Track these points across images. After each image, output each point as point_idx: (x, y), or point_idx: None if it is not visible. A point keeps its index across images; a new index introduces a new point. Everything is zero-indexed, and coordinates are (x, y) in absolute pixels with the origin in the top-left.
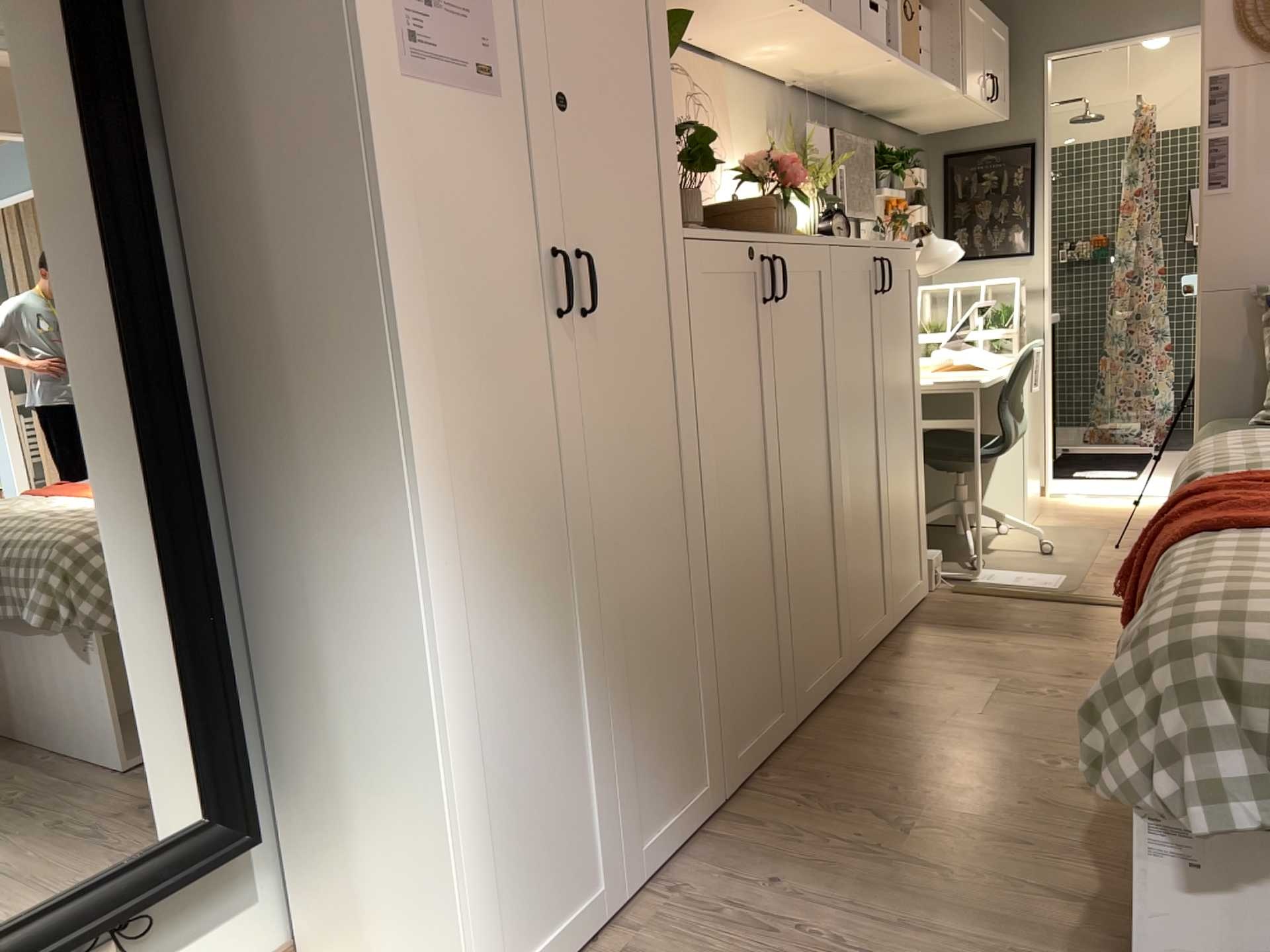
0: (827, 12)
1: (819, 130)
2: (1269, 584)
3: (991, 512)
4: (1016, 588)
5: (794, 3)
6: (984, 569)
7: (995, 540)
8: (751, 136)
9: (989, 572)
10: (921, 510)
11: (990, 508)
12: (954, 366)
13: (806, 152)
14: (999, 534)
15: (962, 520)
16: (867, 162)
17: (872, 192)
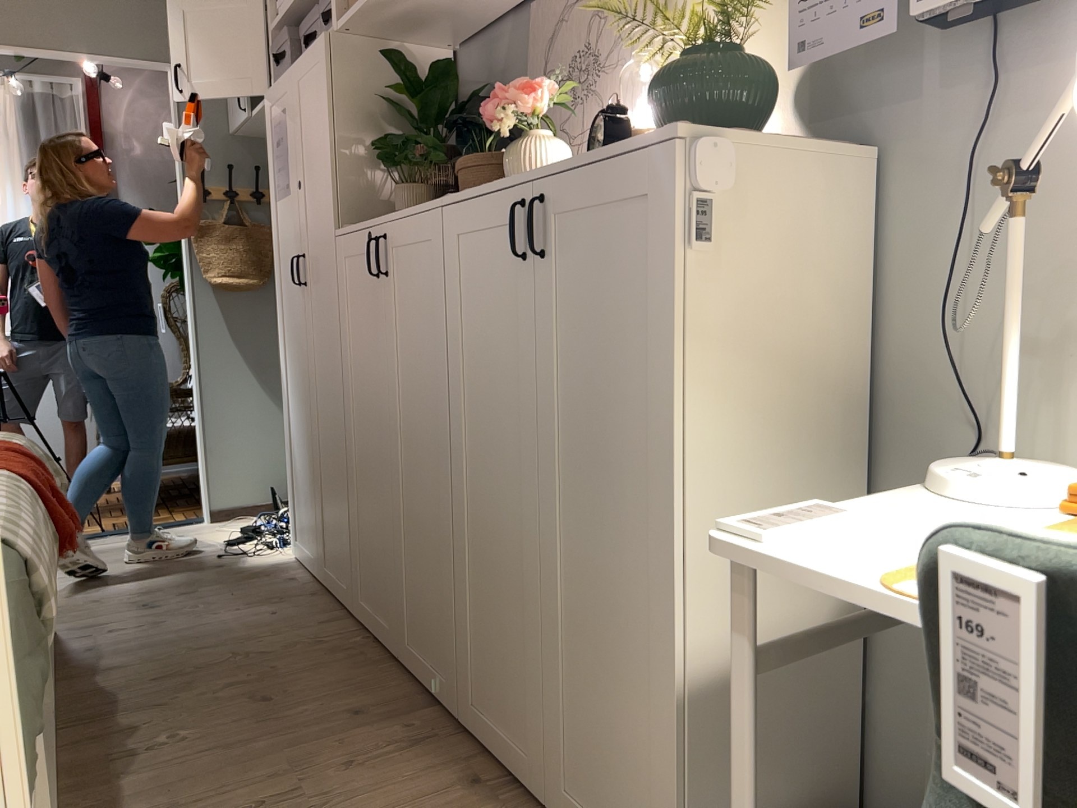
0: None
1: None
2: None
3: None
4: None
5: None
6: None
7: None
8: None
9: None
10: (678, 772)
11: None
12: None
13: None
14: None
15: None
16: None
17: None
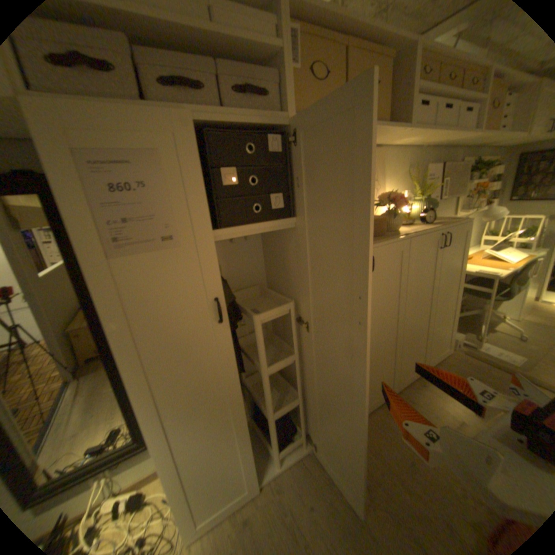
0: (435, 124)
1: (439, 165)
2: None
3: (503, 315)
4: (497, 364)
5: (409, 128)
6: (488, 345)
7: (501, 328)
8: (401, 174)
9: (489, 348)
10: (457, 325)
11: (503, 313)
12: (496, 259)
13: (428, 178)
14: (505, 324)
15: (485, 319)
16: (470, 169)
17: (470, 183)
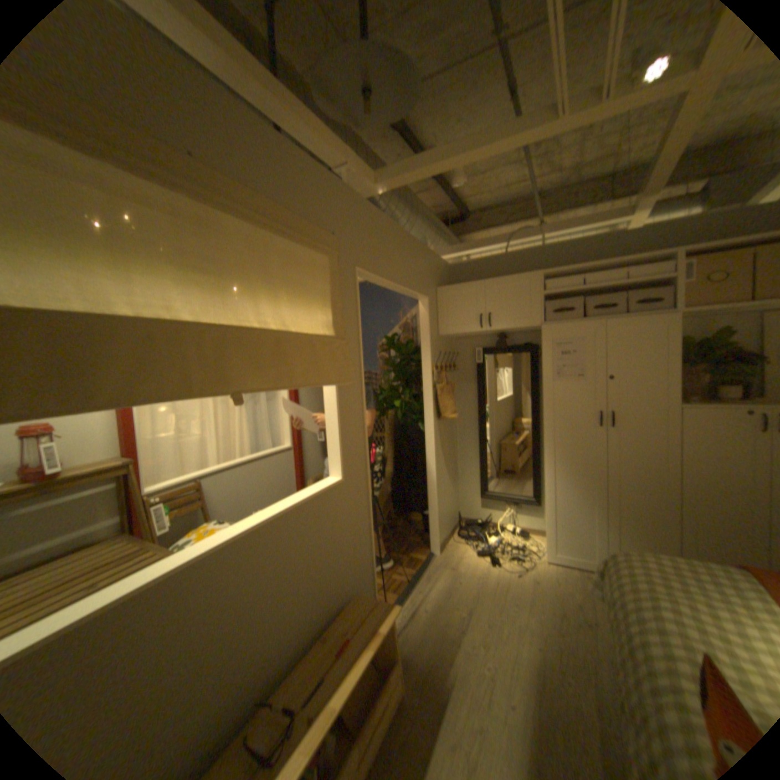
0: None
1: None
2: (666, 566)
3: None
4: None
5: None
6: None
7: None
8: None
9: None
10: None
11: None
12: None
13: None
14: None
15: None
16: None
17: None
